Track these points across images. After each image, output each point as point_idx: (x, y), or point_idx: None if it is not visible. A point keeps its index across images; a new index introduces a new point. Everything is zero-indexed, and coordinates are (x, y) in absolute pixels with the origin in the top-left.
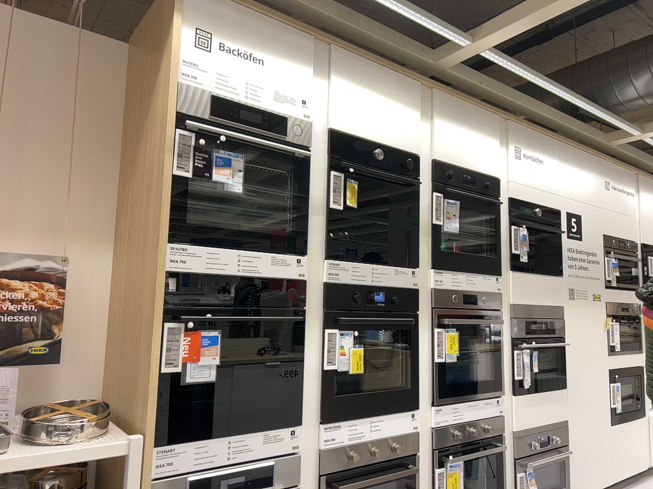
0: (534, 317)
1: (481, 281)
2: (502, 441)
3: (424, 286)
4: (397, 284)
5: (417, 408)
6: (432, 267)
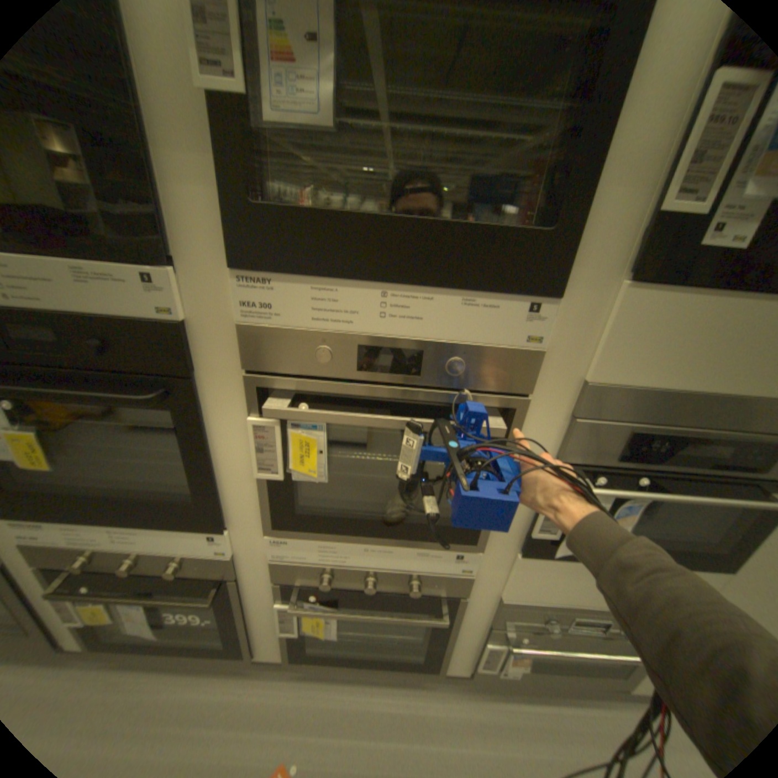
0: (694, 426)
1: (450, 310)
2: (461, 606)
3: (213, 315)
4: (92, 307)
5: (220, 533)
6: (230, 262)
